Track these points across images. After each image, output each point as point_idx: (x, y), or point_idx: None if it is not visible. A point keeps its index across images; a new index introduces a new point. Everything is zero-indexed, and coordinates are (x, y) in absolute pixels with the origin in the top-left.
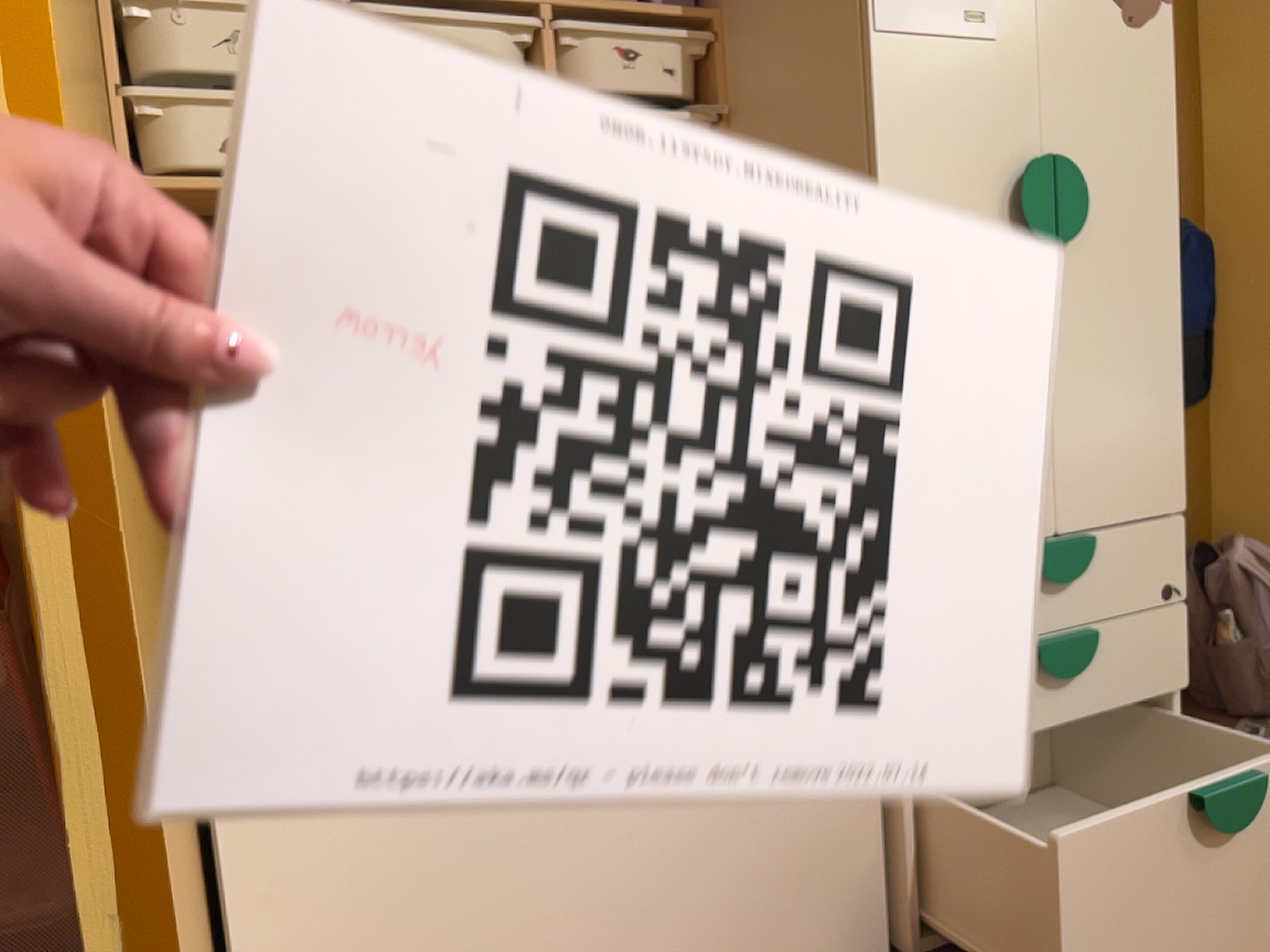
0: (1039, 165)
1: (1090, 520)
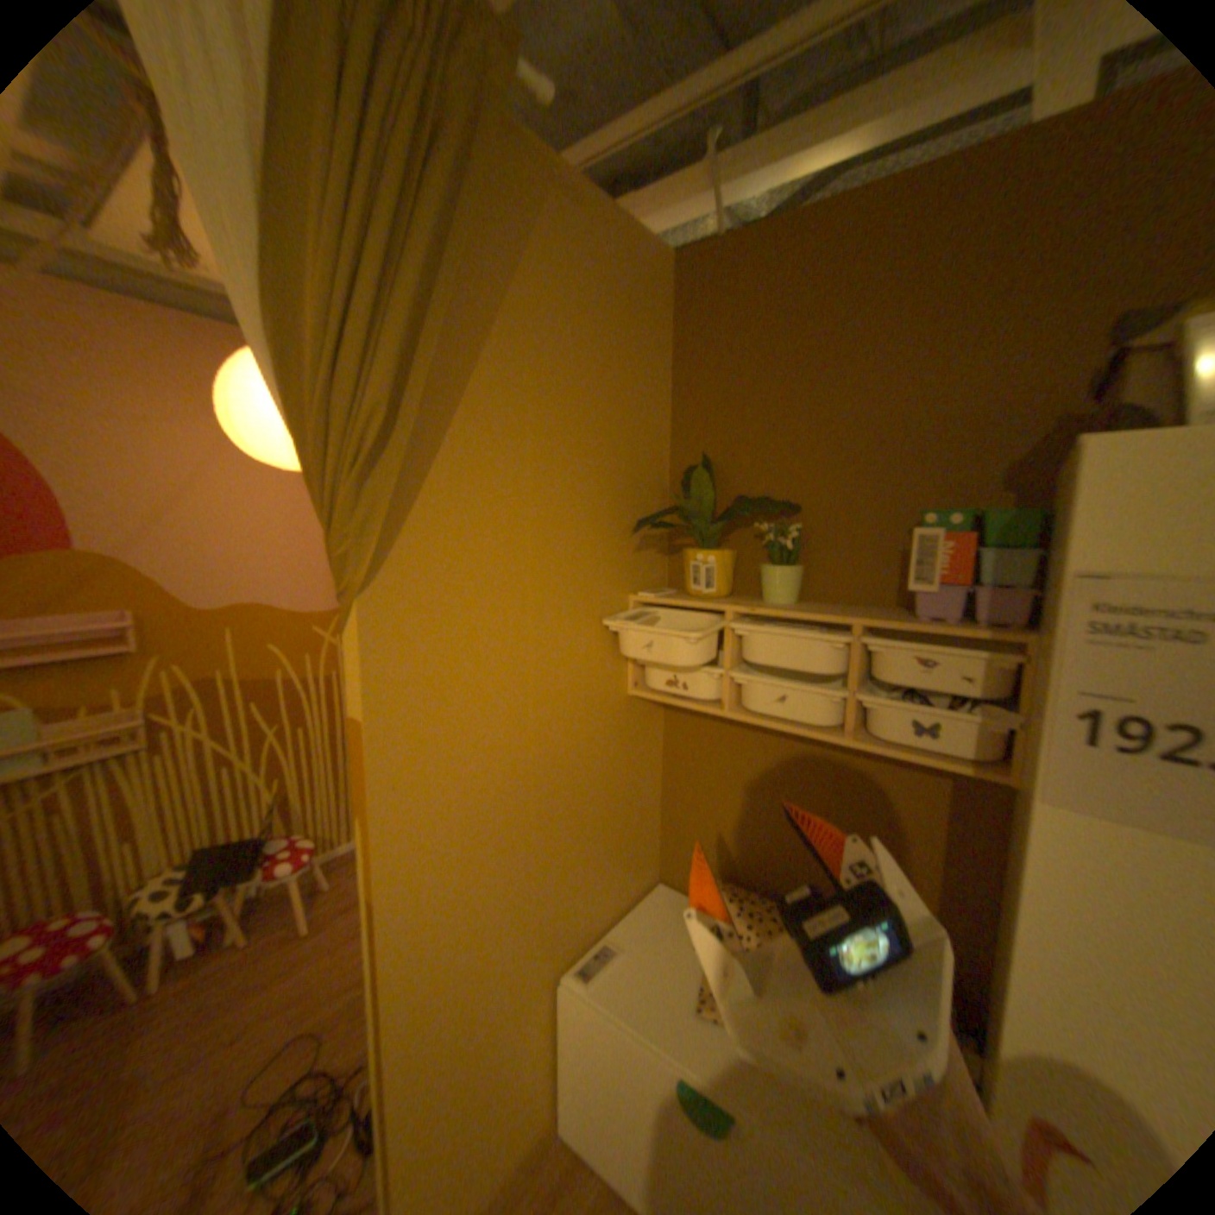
0: None
1: None
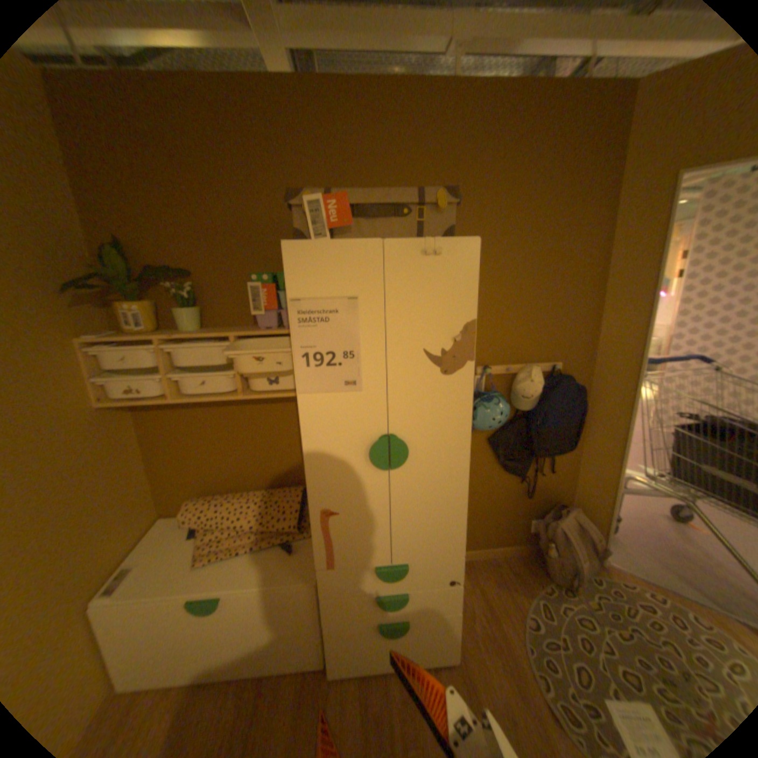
0: (378, 442)
1: (408, 561)
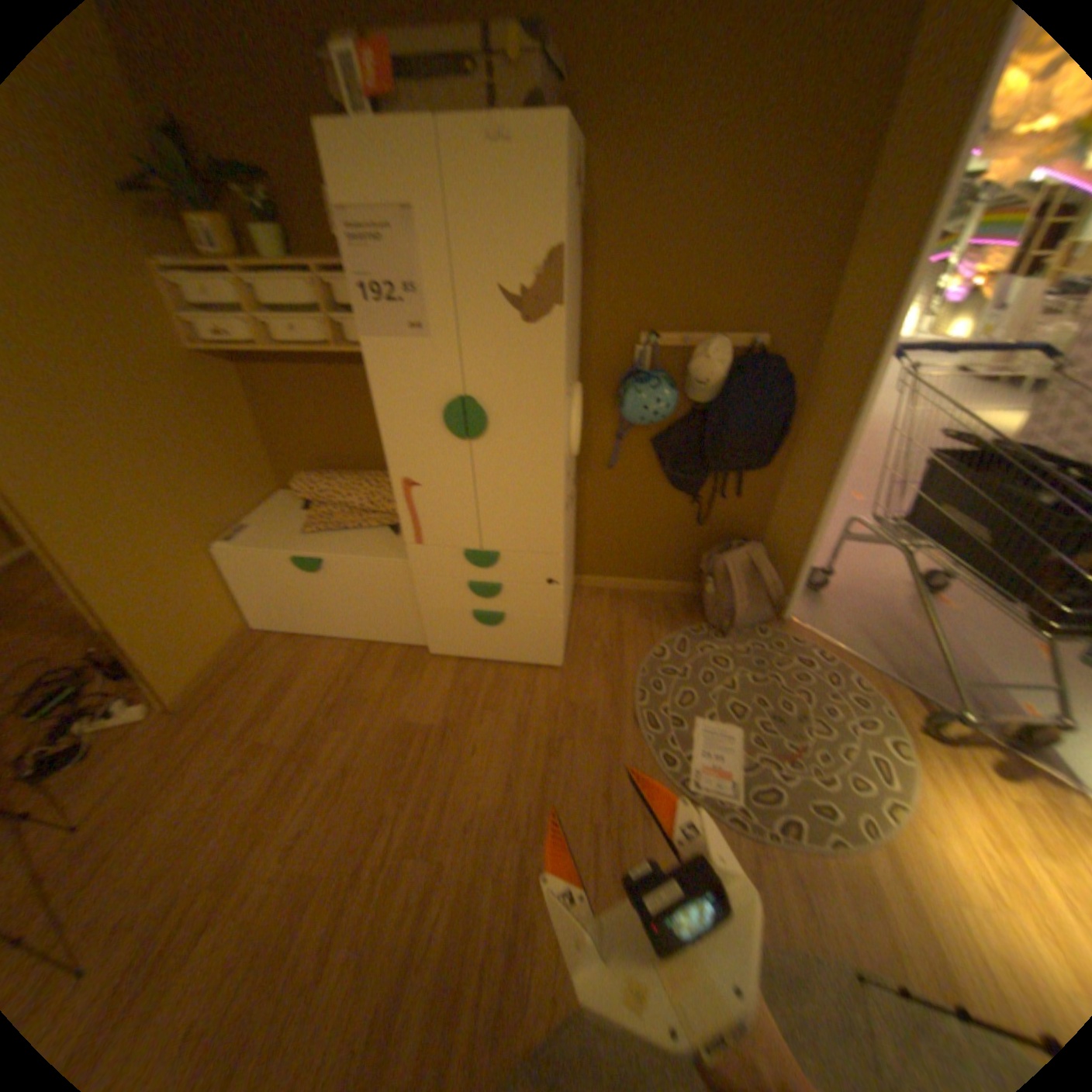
0: (450, 405)
1: (498, 548)
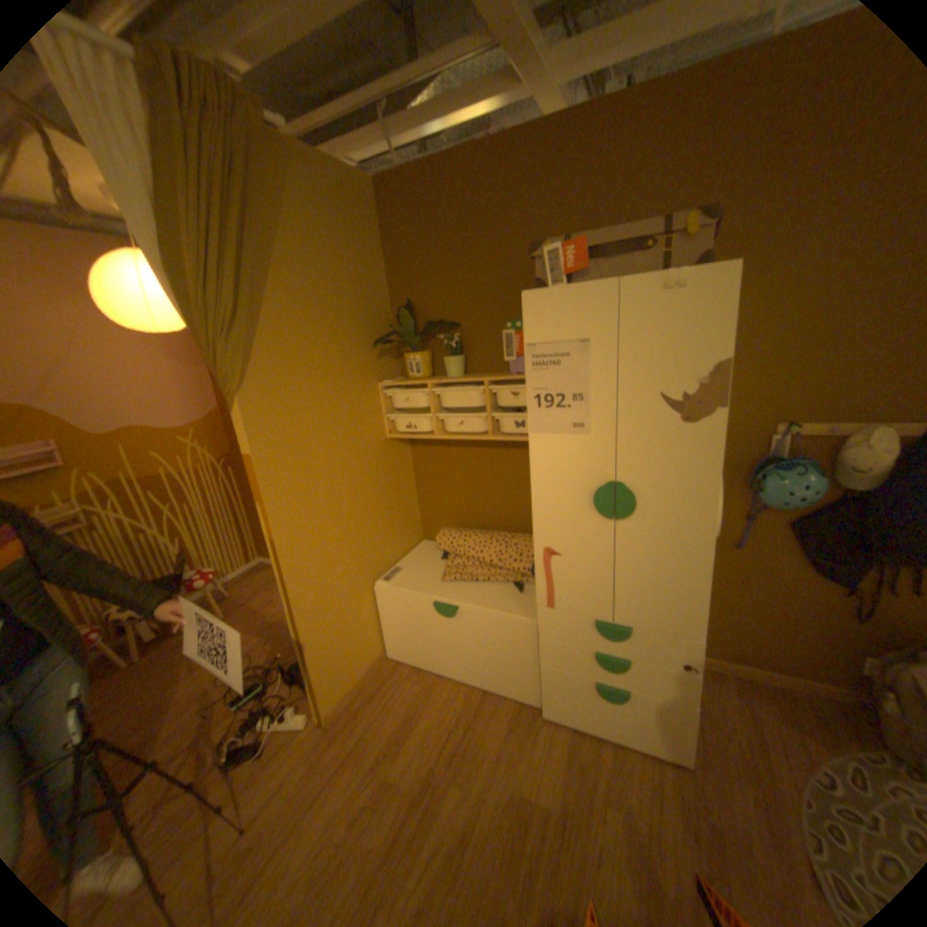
0: (603, 488)
1: (633, 624)
